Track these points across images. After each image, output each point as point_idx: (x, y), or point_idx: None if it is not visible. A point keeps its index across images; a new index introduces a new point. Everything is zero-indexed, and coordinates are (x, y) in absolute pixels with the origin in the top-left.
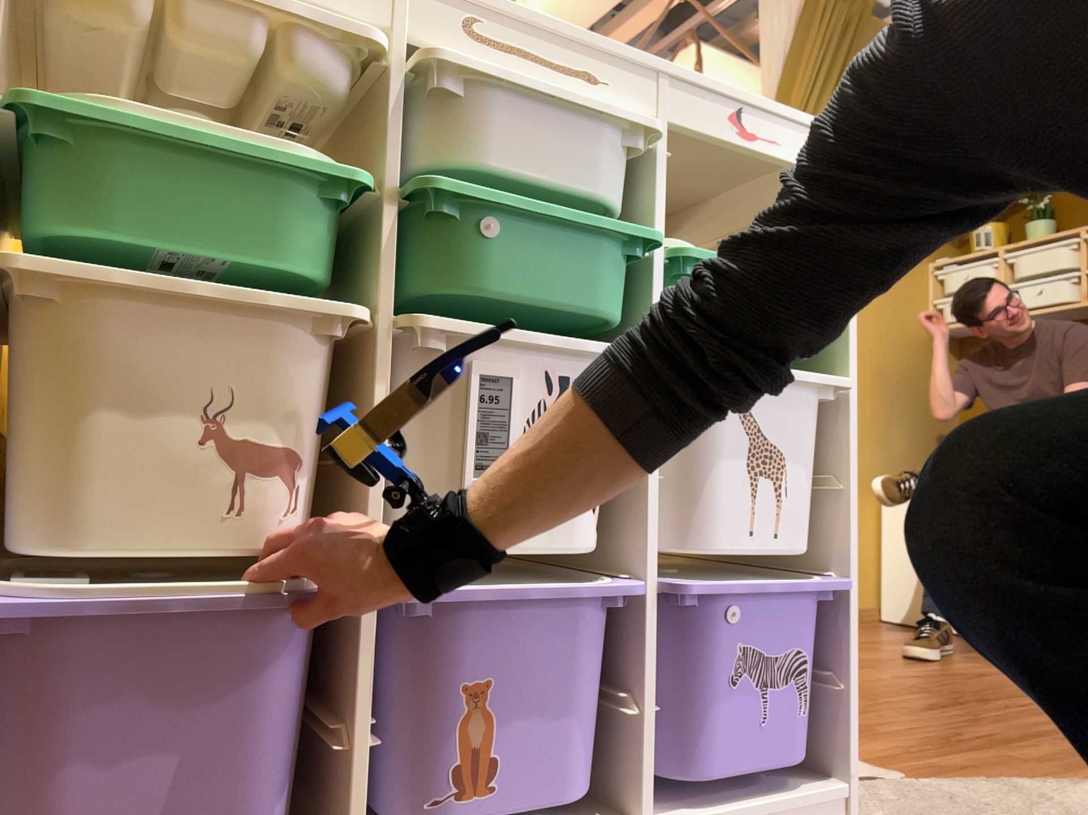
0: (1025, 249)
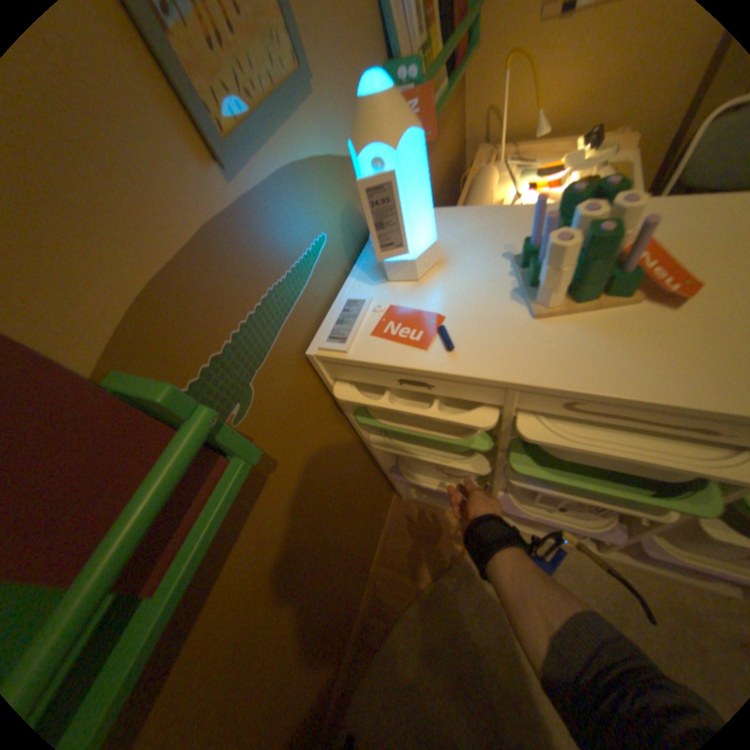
0: None
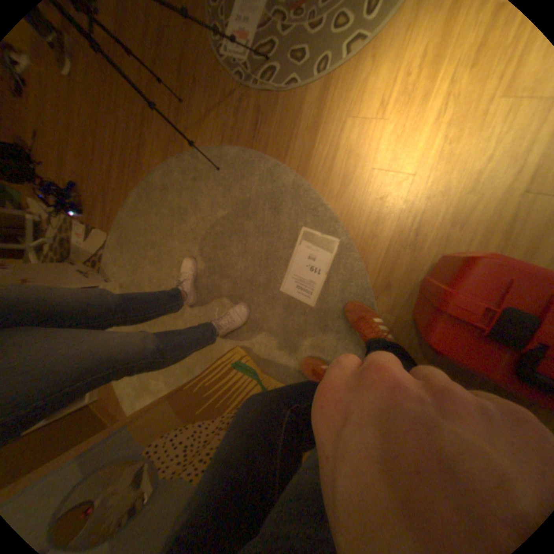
0: None
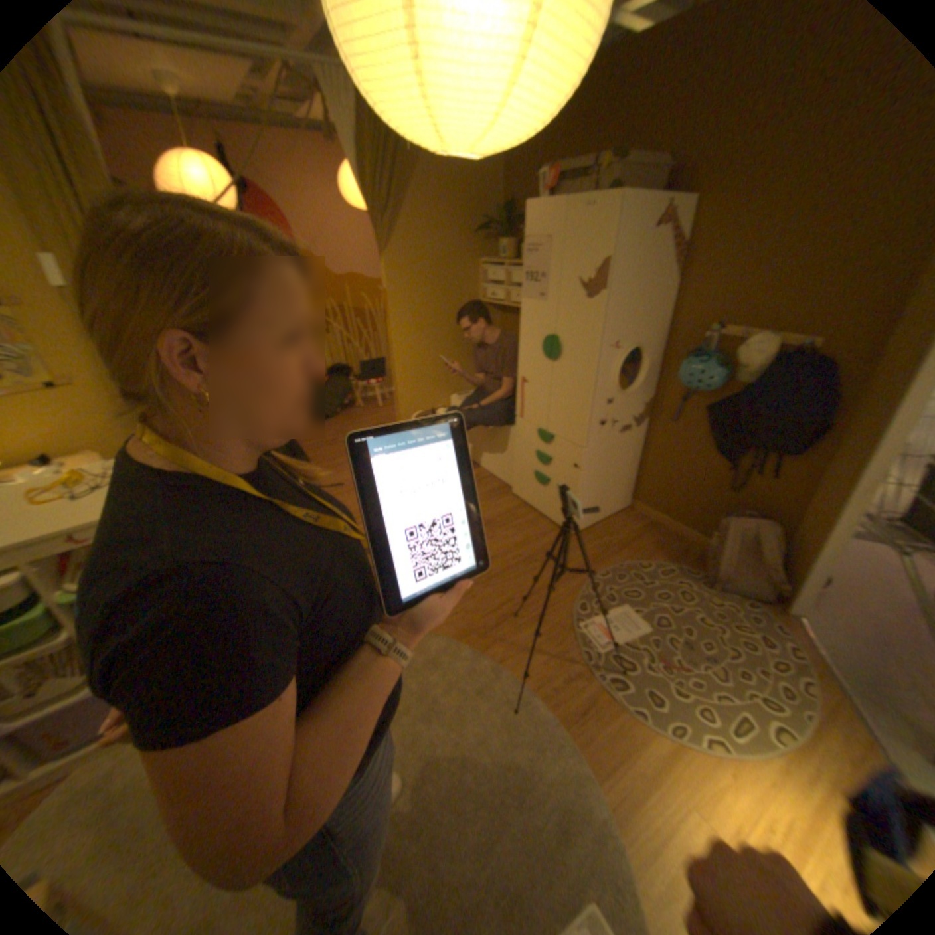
0: (521, 263)
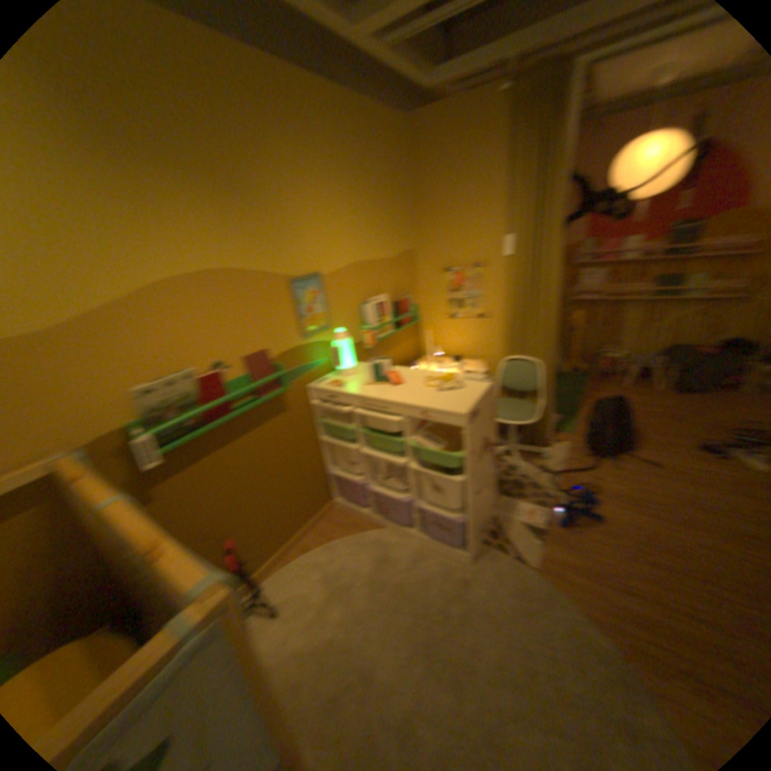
0: None
